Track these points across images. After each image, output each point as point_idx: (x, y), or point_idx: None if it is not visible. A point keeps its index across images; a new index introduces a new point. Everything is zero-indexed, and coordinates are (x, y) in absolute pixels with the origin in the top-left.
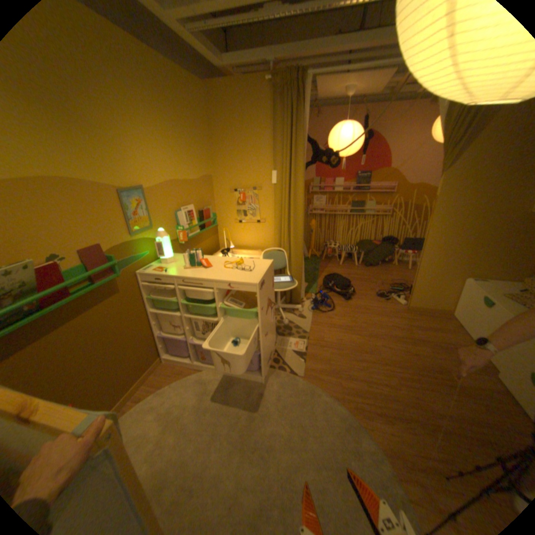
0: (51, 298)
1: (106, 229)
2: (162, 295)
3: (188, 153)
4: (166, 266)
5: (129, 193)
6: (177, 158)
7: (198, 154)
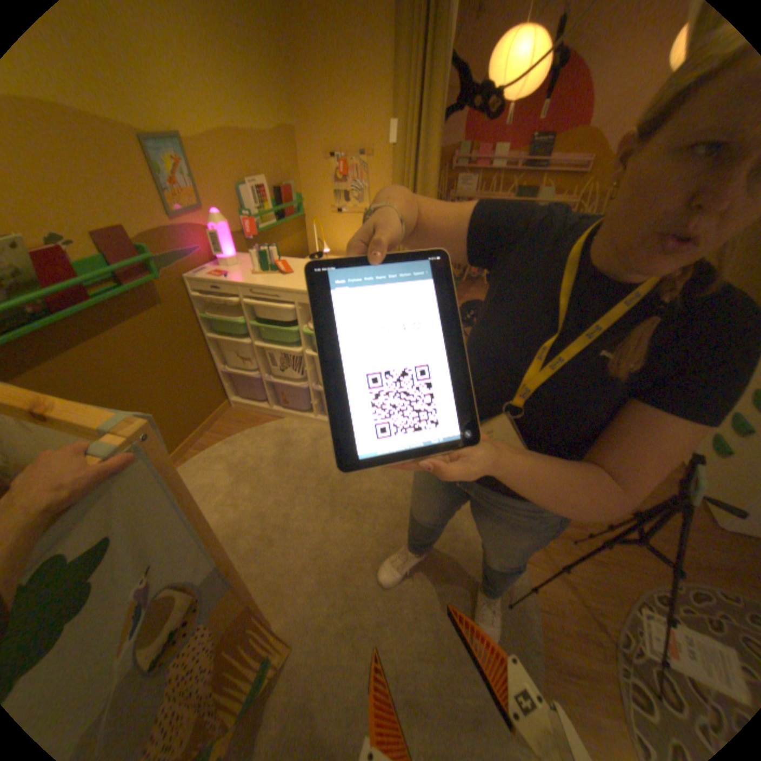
0: (62, 299)
1: (129, 202)
2: (223, 313)
3: (251, 78)
4: (226, 270)
5: (158, 144)
6: (232, 86)
7: (269, 82)
